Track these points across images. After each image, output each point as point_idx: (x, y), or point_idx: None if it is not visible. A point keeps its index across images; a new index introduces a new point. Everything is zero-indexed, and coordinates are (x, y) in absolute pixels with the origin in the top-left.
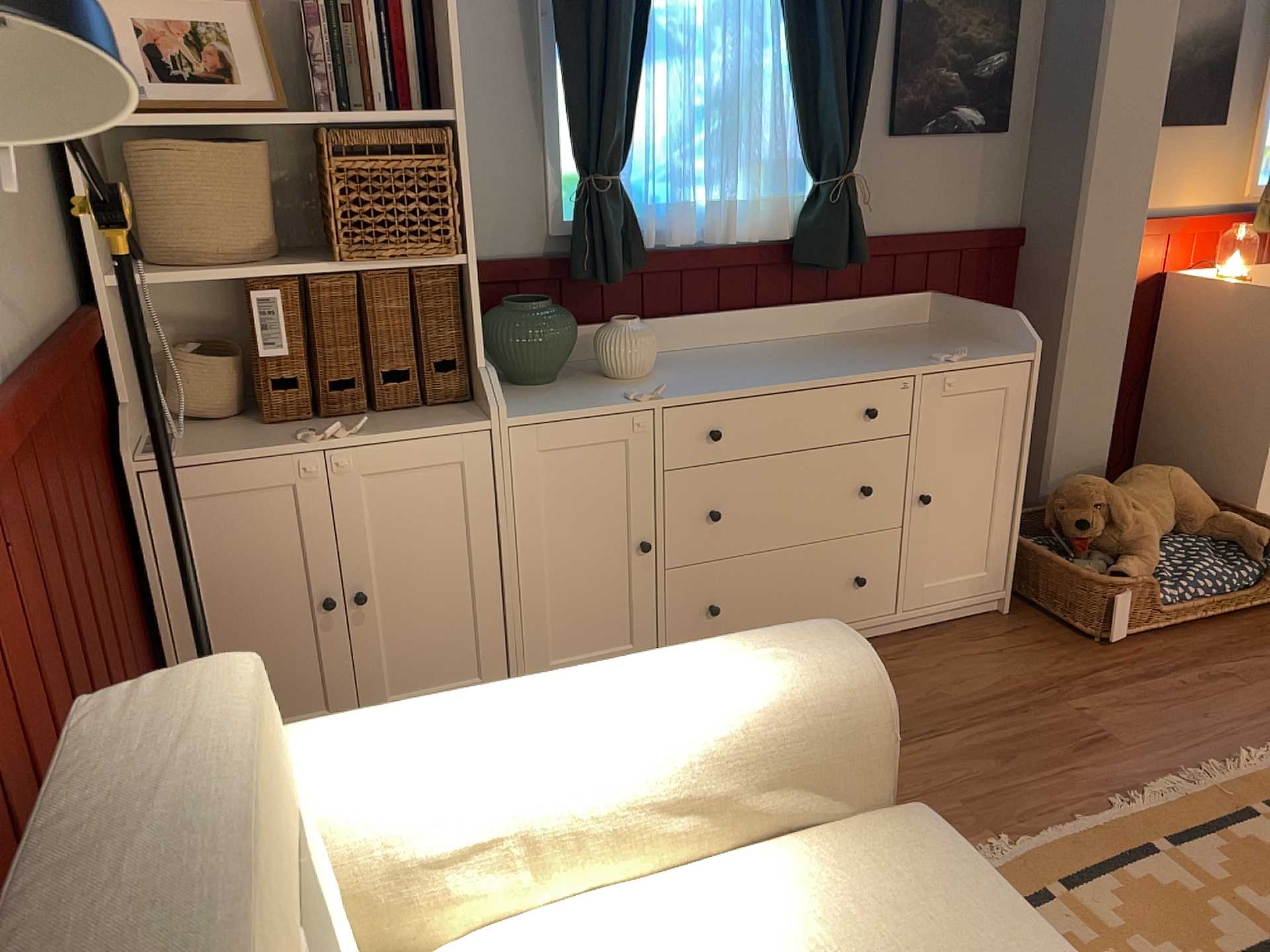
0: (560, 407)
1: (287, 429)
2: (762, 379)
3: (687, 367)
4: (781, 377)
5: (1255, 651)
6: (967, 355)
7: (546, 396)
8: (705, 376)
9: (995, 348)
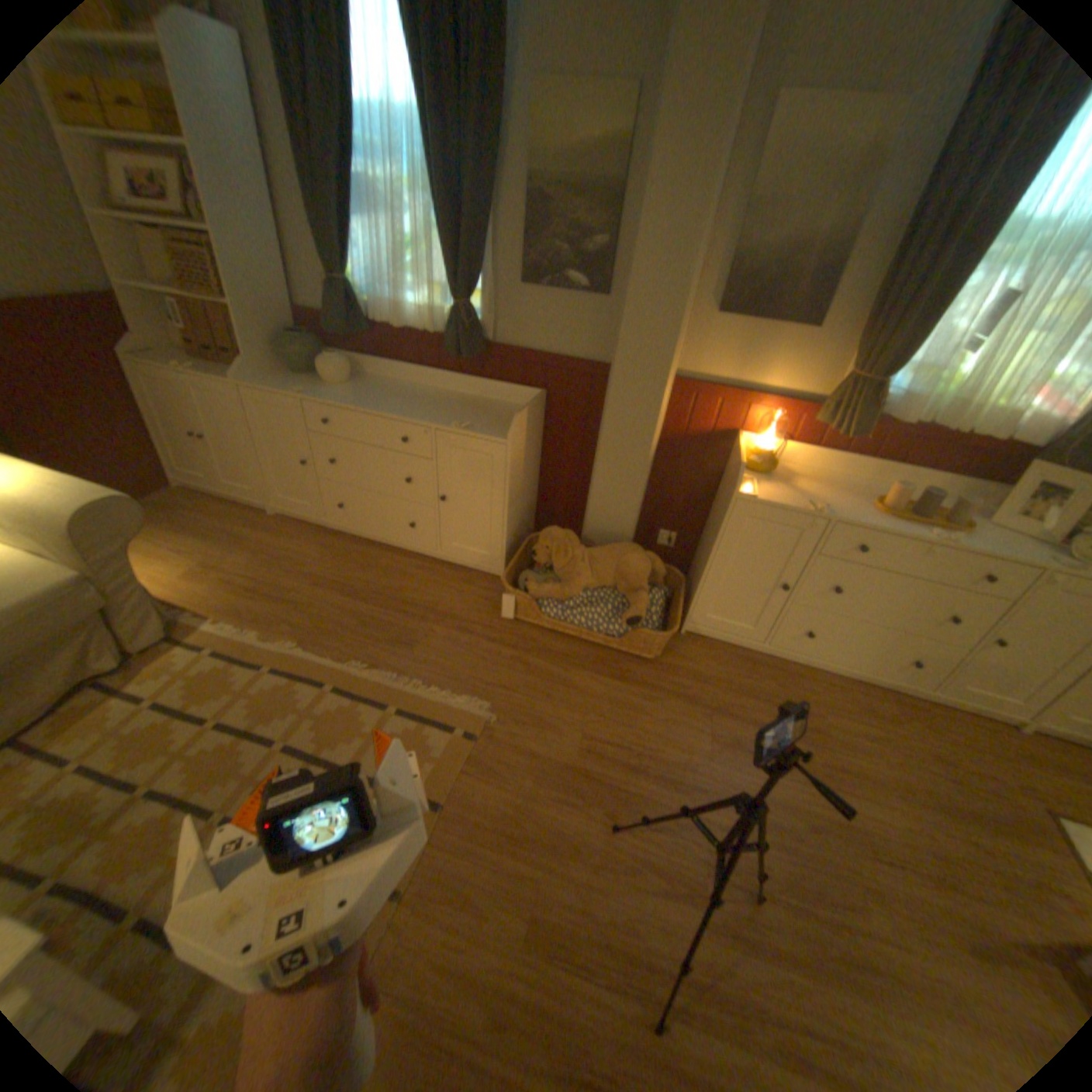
0: (266, 384)
1: (187, 360)
2: (362, 402)
3: (367, 387)
4: (372, 404)
5: (573, 665)
6: (464, 426)
7: (281, 378)
8: (355, 392)
9: (507, 431)
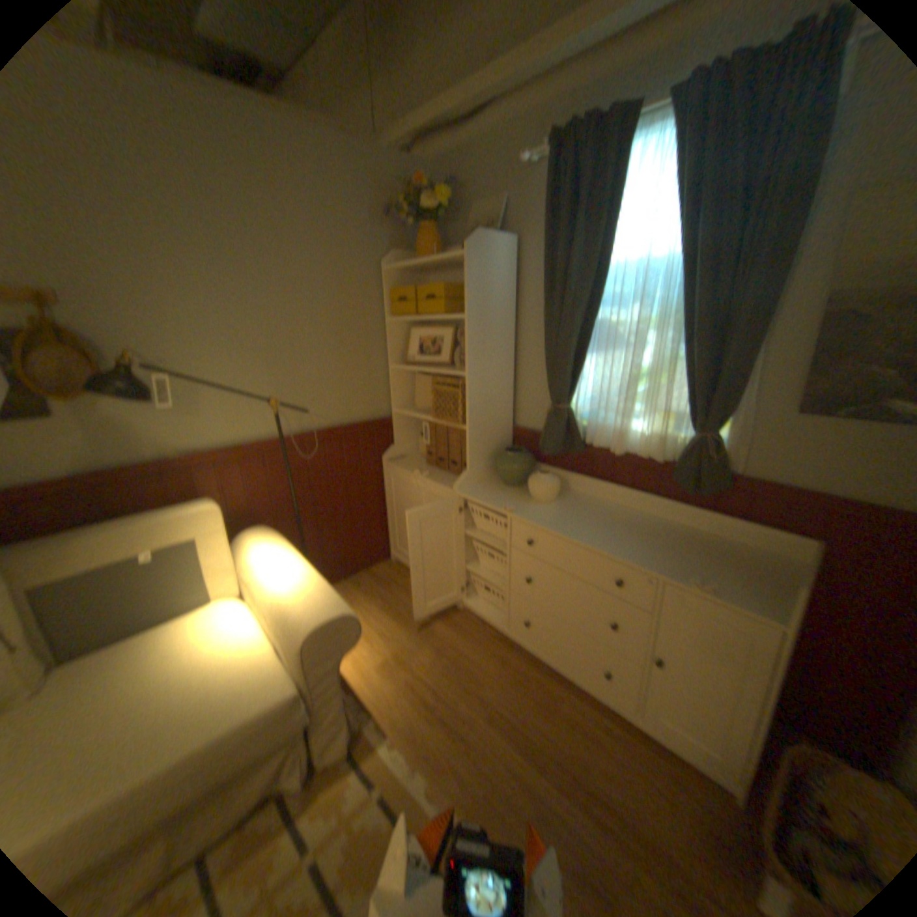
0: (483, 497)
1: (426, 468)
2: (573, 529)
3: (575, 507)
4: (584, 533)
5: None
6: (712, 589)
7: (496, 491)
8: (564, 514)
9: (780, 604)
